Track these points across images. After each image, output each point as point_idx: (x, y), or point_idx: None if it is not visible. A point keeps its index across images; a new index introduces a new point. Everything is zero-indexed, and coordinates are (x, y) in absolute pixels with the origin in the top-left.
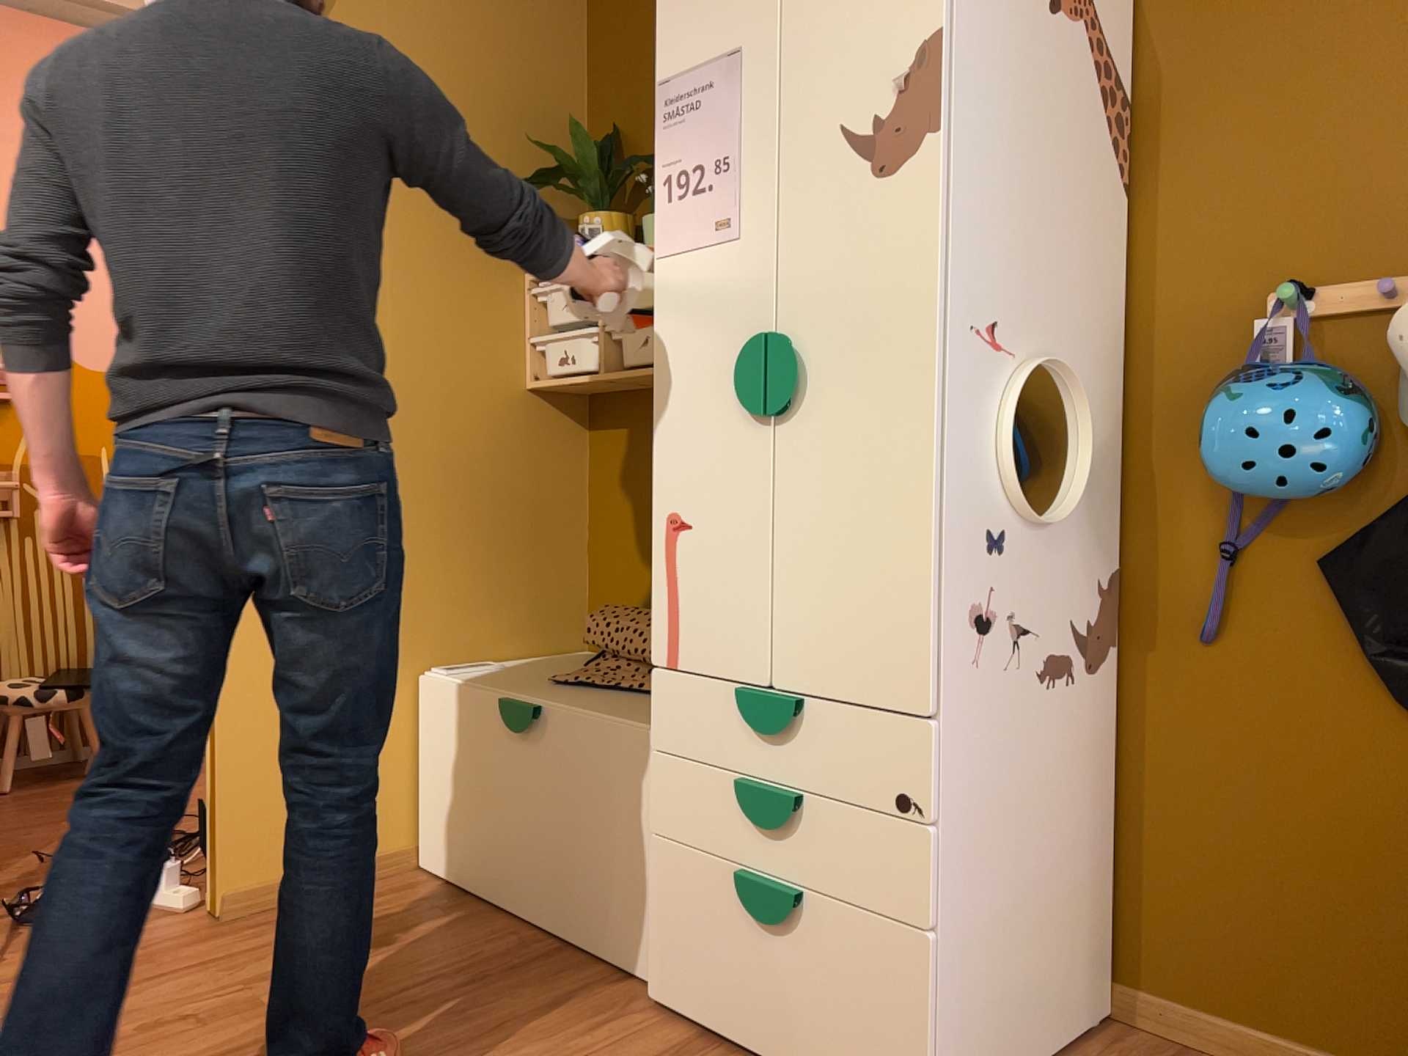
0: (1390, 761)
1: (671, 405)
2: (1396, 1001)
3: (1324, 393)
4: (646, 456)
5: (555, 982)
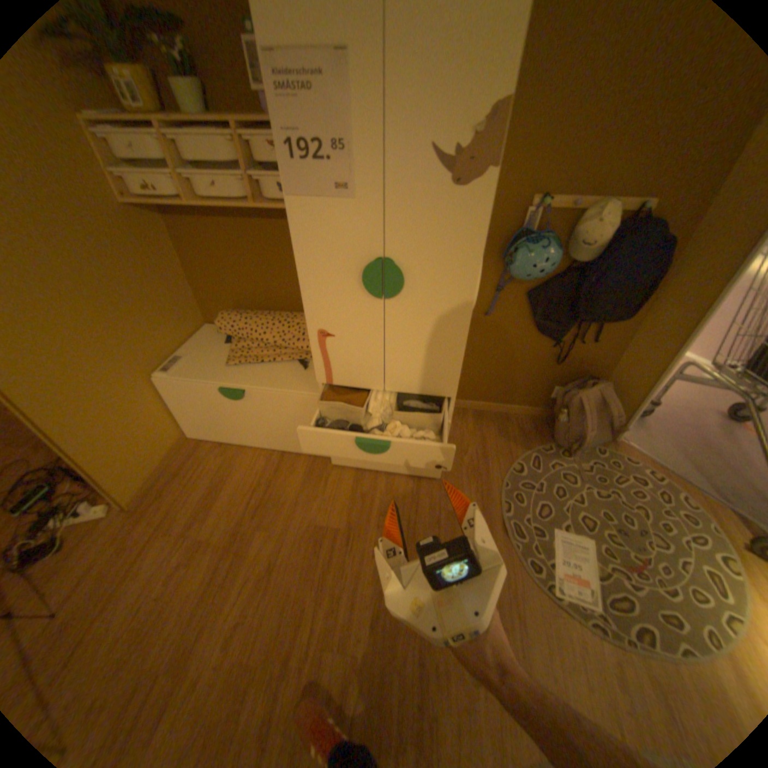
0: (529, 344)
1: (312, 283)
2: (515, 392)
3: (555, 250)
4: (211, 233)
5: (294, 470)
